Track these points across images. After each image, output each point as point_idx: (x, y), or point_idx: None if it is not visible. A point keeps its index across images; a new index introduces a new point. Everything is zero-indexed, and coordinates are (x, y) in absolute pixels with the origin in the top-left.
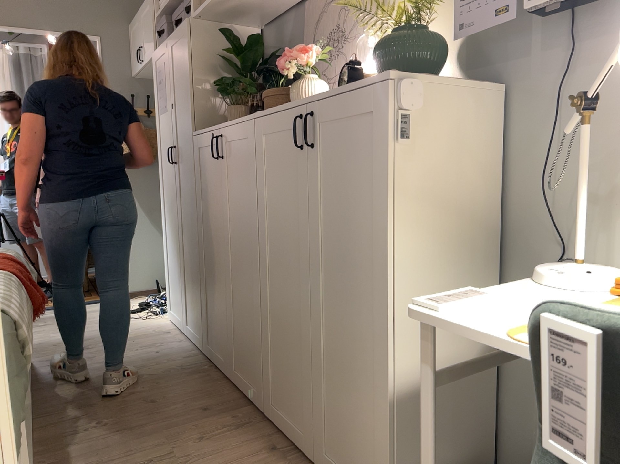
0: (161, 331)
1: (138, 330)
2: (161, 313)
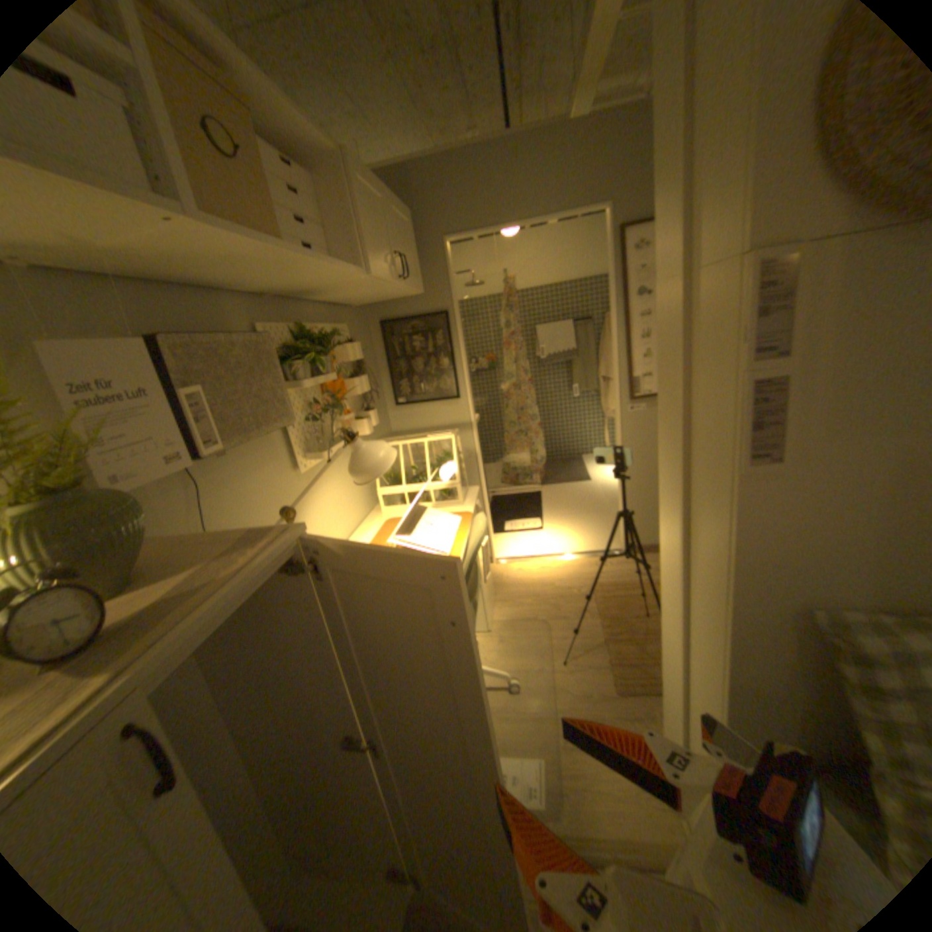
0: None
1: None
2: None
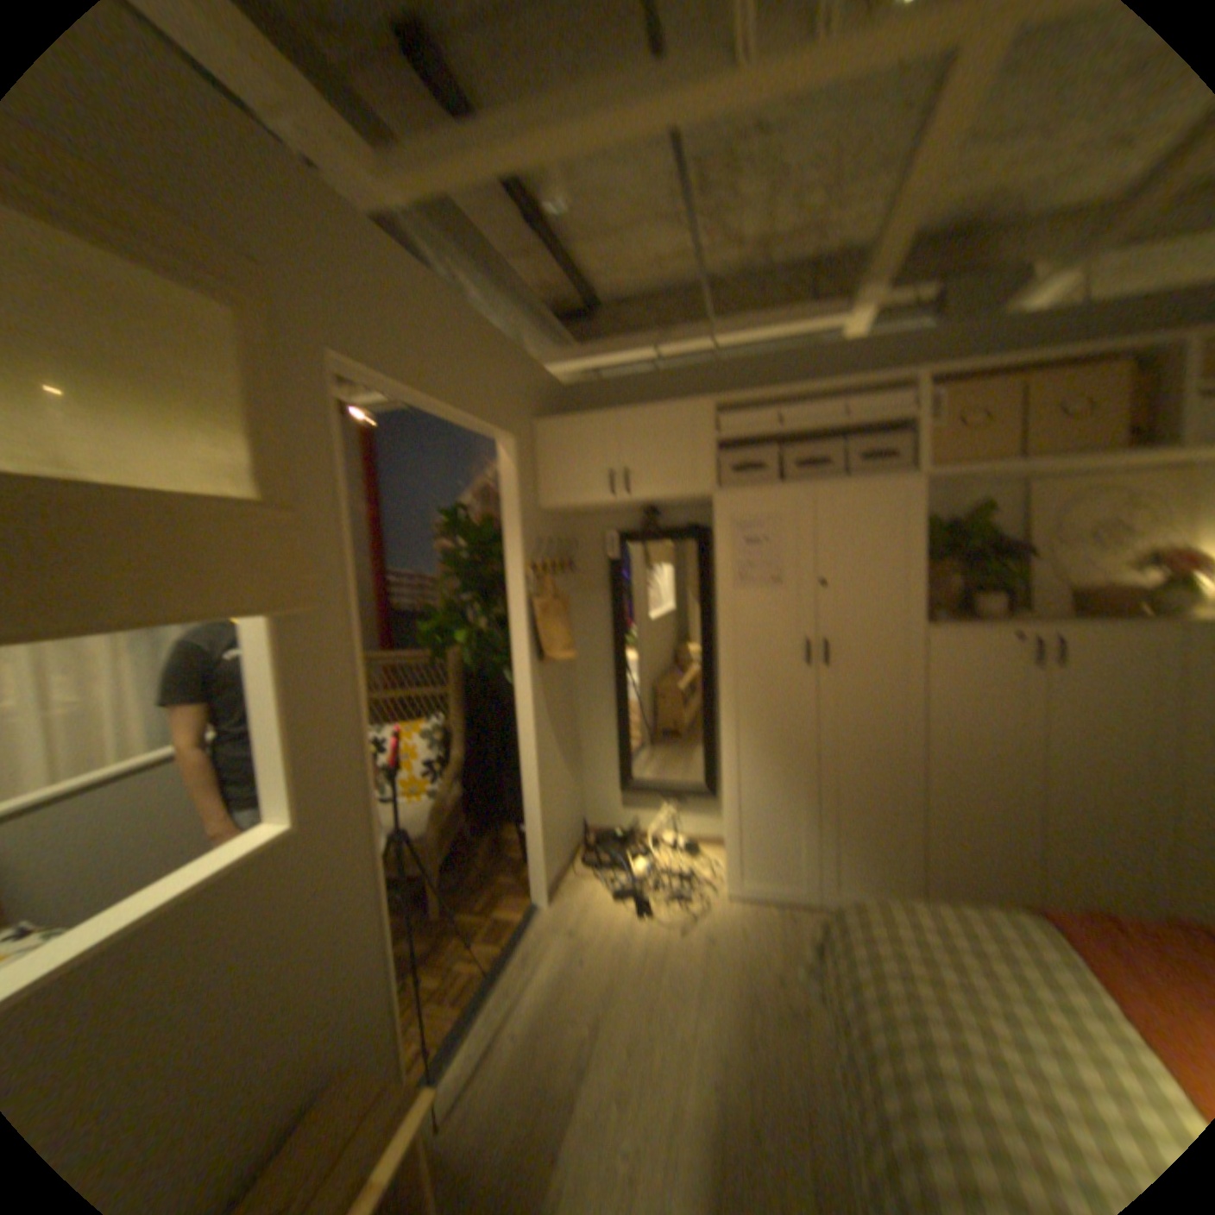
0: (778, 921)
1: (753, 939)
2: (683, 896)
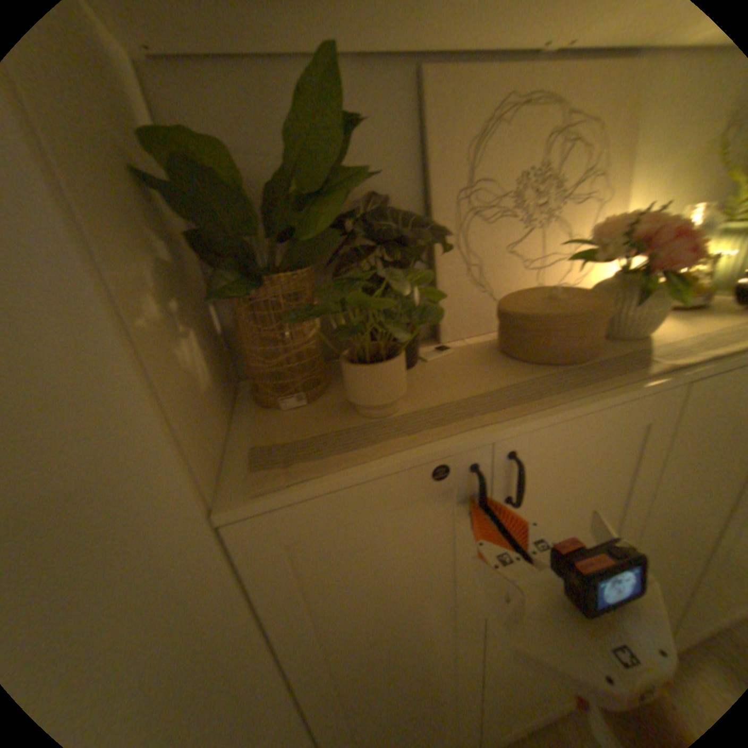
0: None
1: None
2: None
